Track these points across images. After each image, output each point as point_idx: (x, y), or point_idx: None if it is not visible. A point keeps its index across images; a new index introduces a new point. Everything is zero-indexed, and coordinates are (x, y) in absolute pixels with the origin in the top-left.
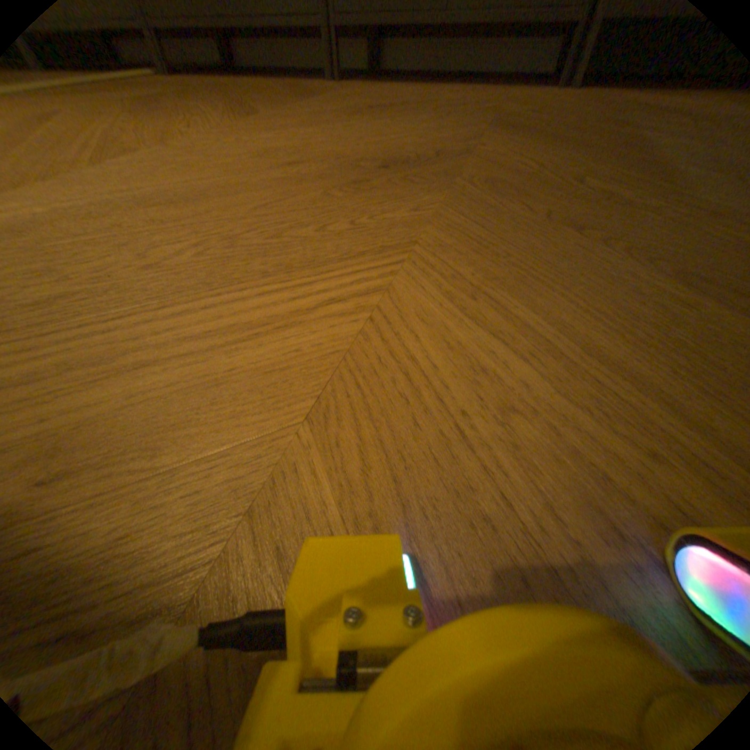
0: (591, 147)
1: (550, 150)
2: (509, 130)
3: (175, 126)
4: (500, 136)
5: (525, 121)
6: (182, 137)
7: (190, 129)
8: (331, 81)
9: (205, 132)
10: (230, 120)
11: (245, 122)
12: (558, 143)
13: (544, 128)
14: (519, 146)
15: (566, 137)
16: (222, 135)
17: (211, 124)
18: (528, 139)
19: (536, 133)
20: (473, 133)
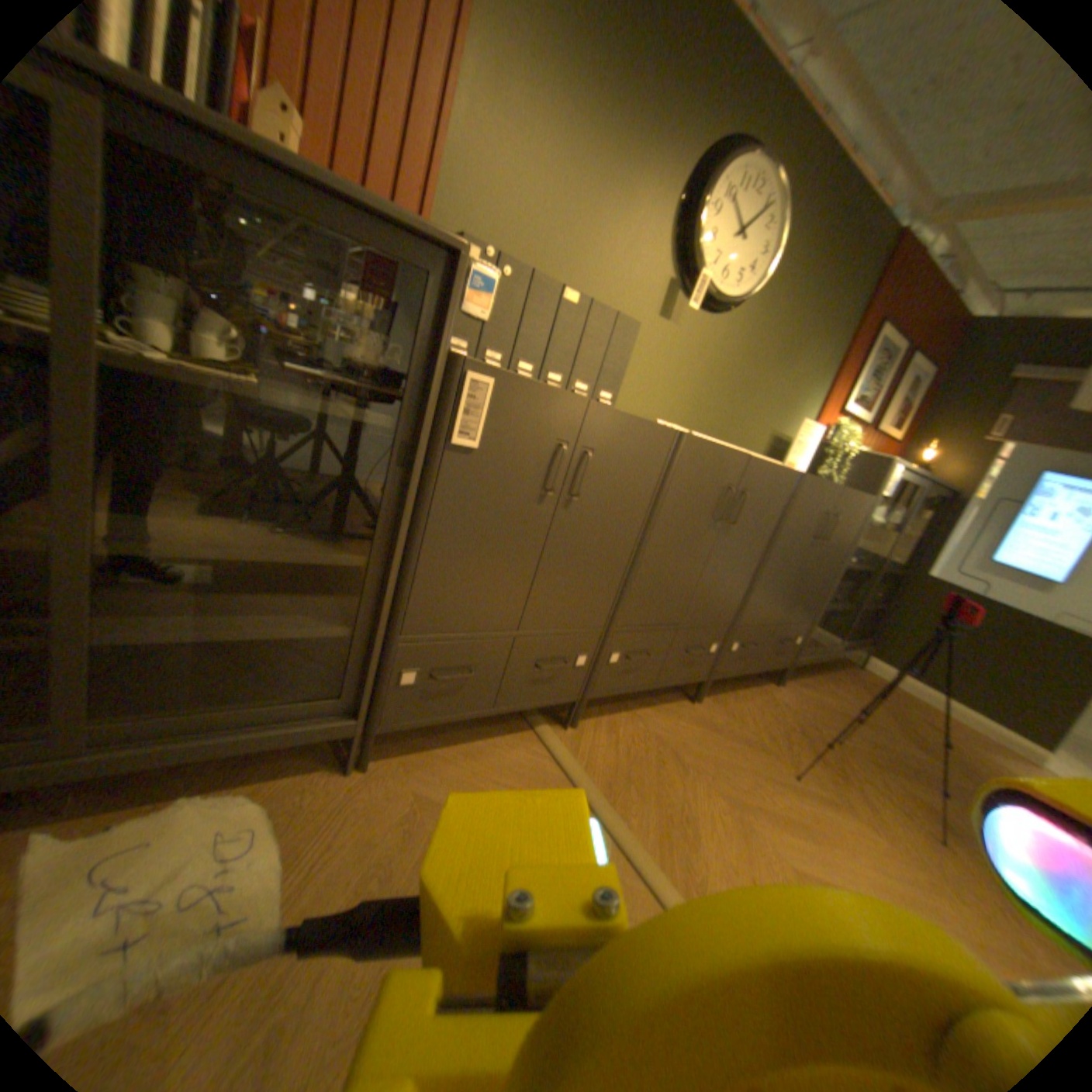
0: (922, 784)
1: (927, 793)
2: (893, 776)
3: (872, 847)
4: (903, 785)
5: (873, 760)
6: (902, 858)
7: (880, 846)
8: (703, 709)
9: (889, 845)
10: (856, 822)
11: (864, 821)
12: (916, 784)
13: (889, 768)
14: (921, 794)
15: (906, 776)
16: (897, 844)
17: (868, 834)
18: (910, 785)
19: (899, 776)
20: (897, 786)
